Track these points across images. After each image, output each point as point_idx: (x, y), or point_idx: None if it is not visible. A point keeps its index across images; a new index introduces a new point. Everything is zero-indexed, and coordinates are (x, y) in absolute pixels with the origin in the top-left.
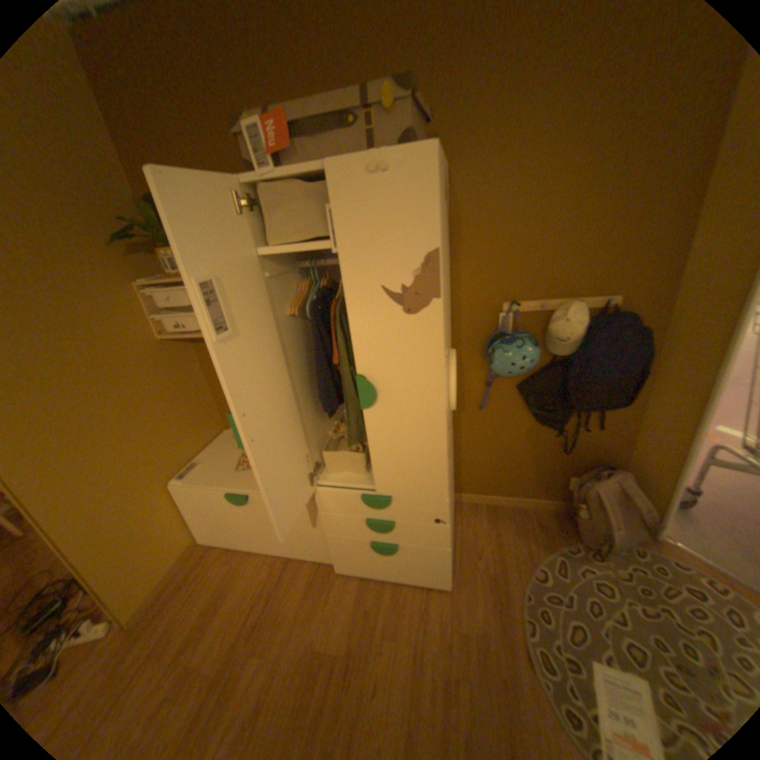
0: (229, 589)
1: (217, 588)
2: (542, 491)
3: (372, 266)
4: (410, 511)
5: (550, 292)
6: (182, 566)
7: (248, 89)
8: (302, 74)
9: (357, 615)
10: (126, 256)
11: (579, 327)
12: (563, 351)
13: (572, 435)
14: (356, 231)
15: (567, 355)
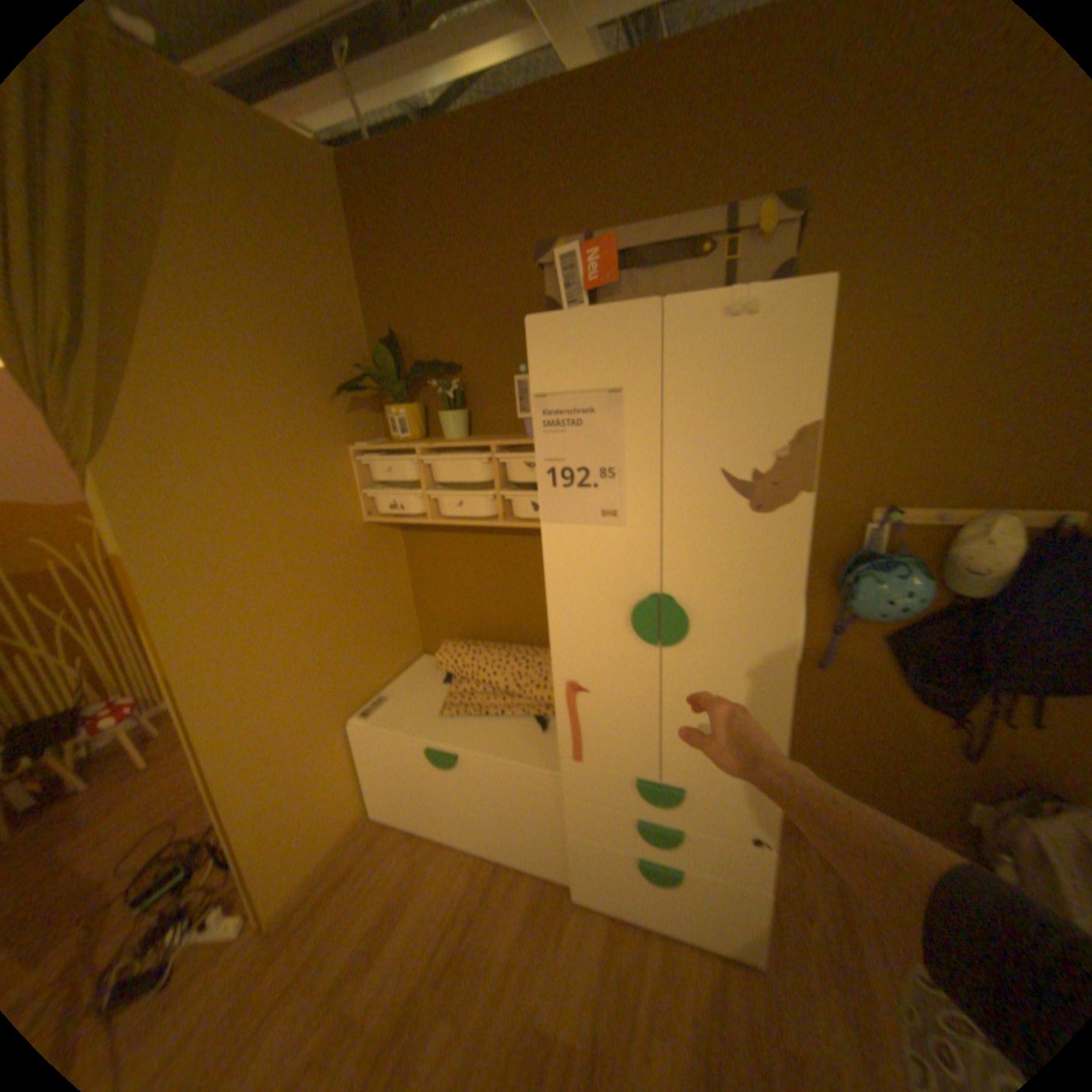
0: (410, 896)
1: (393, 892)
2: (918, 819)
3: (710, 441)
4: (713, 818)
5: (955, 497)
6: (345, 847)
7: (535, 215)
8: (609, 197)
9: (606, 978)
10: (348, 412)
11: (1010, 555)
12: (972, 590)
13: (980, 730)
14: (694, 391)
15: (979, 597)
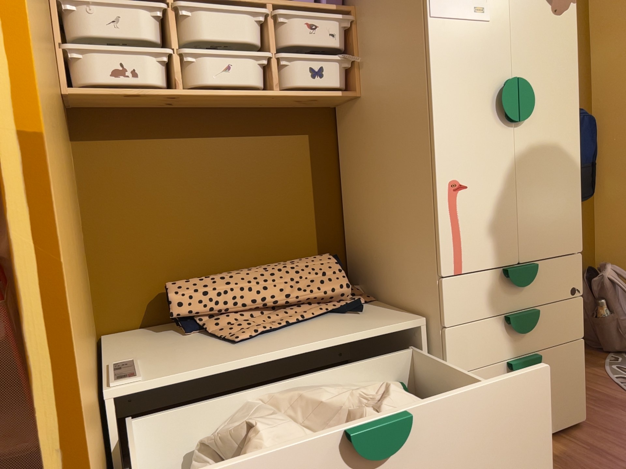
0: None
1: None
2: None
3: None
4: (550, 282)
5: None
6: None
7: None
8: None
9: None
10: None
11: None
12: None
13: None
14: None
15: None
